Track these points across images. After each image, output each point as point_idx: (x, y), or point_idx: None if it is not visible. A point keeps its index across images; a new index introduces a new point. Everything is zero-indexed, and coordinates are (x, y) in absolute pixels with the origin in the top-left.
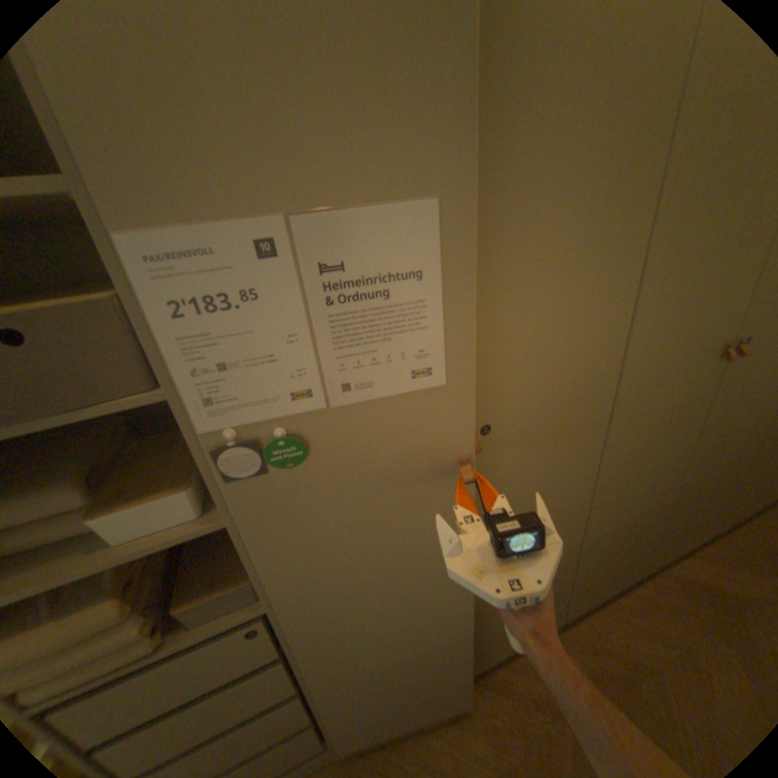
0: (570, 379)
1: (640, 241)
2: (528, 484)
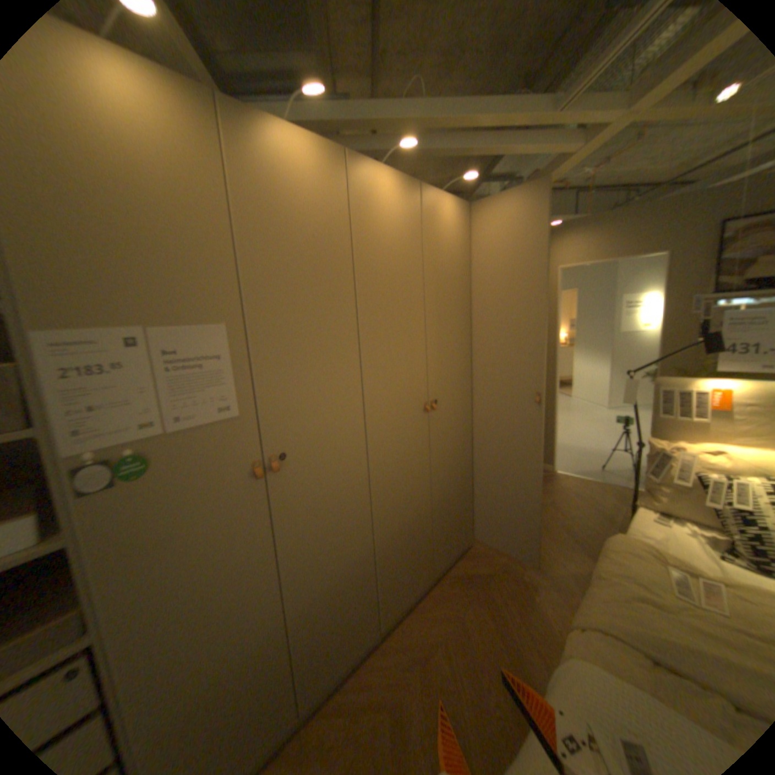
0: (334, 423)
1: (355, 348)
2: (321, 498)
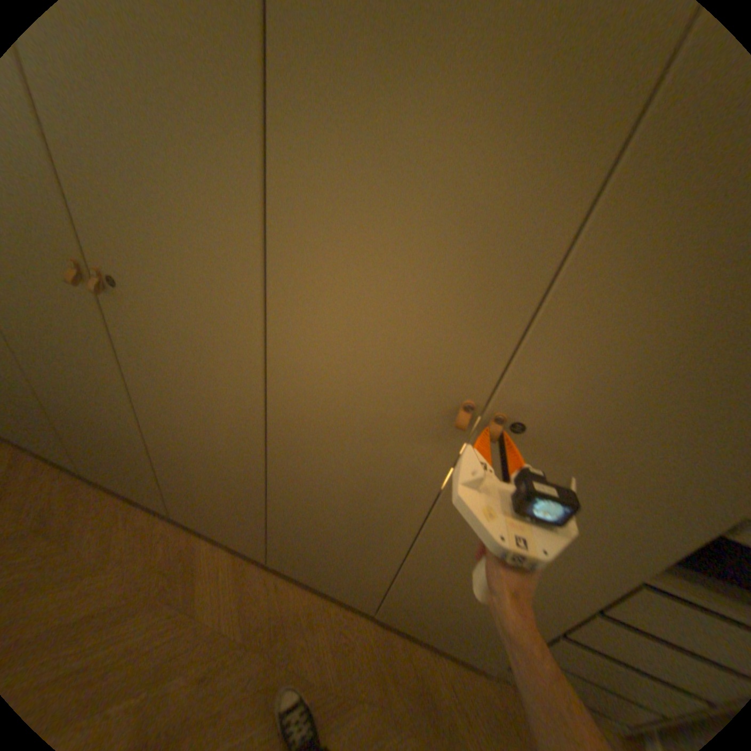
0: None
1: None
2: None
